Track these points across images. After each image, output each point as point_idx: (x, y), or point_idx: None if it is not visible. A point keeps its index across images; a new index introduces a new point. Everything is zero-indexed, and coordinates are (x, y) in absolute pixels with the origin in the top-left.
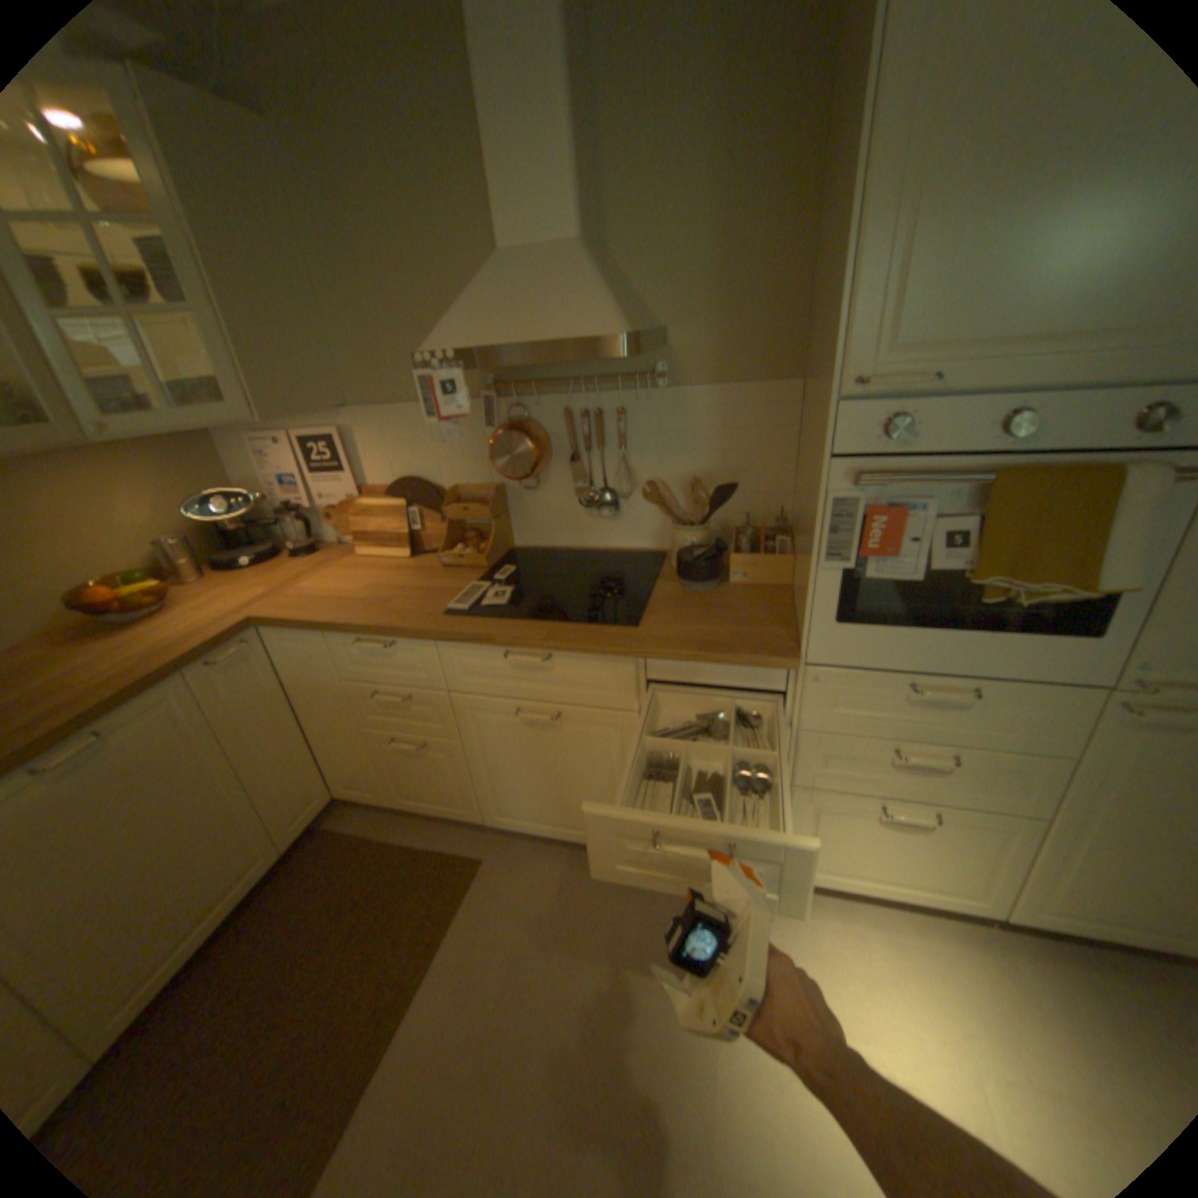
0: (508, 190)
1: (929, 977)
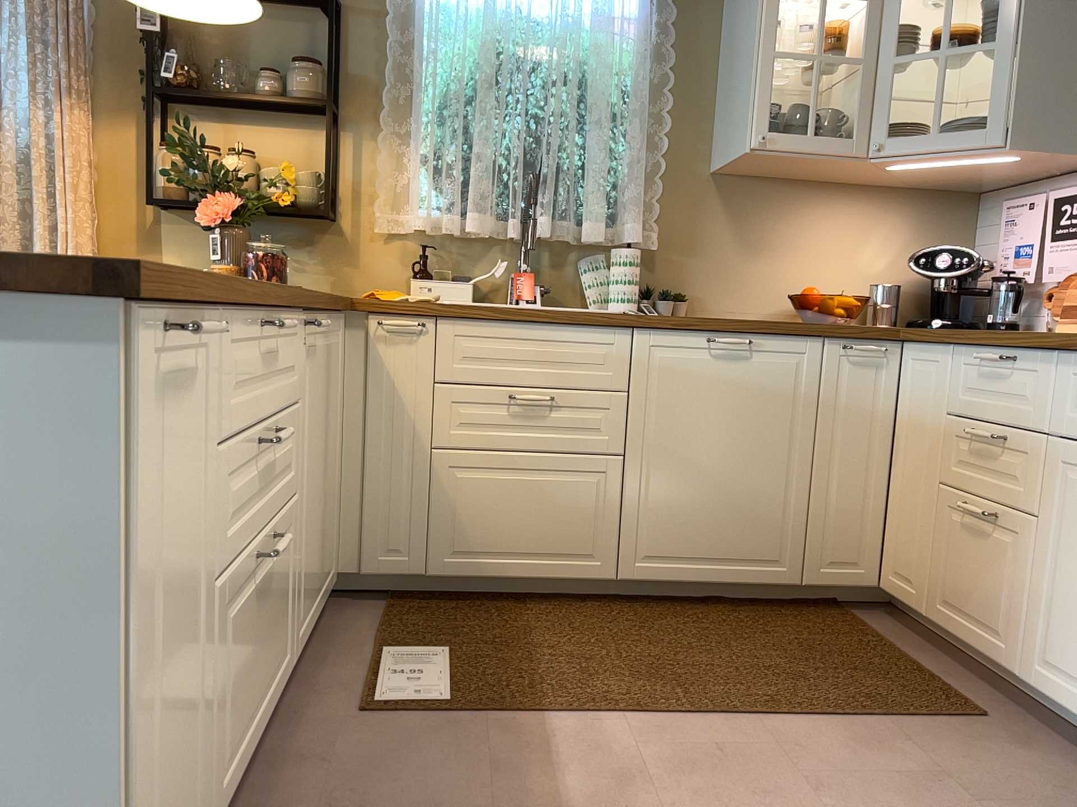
0: None
1: None
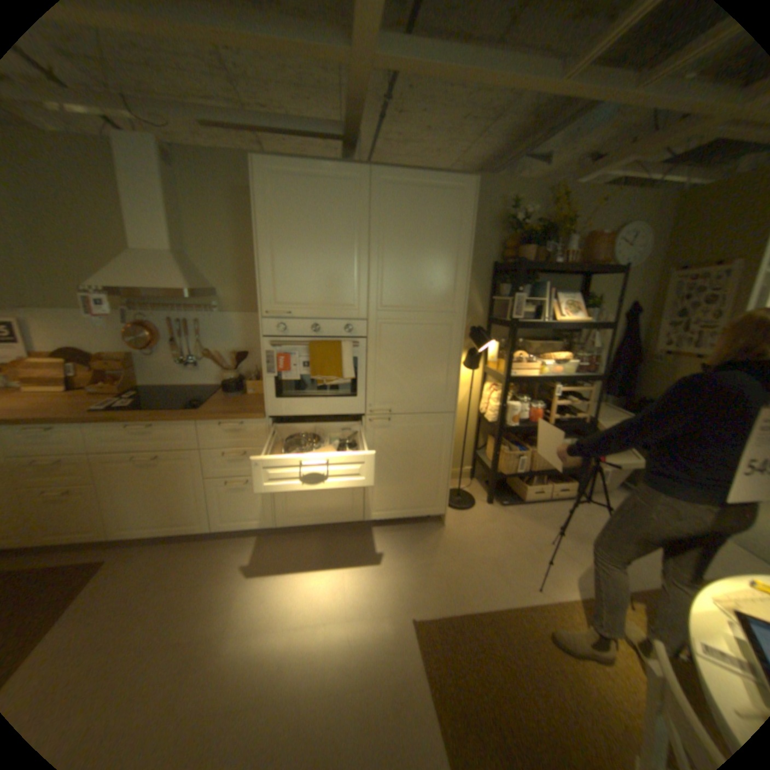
0: (133, 228)
1: (333, 549)
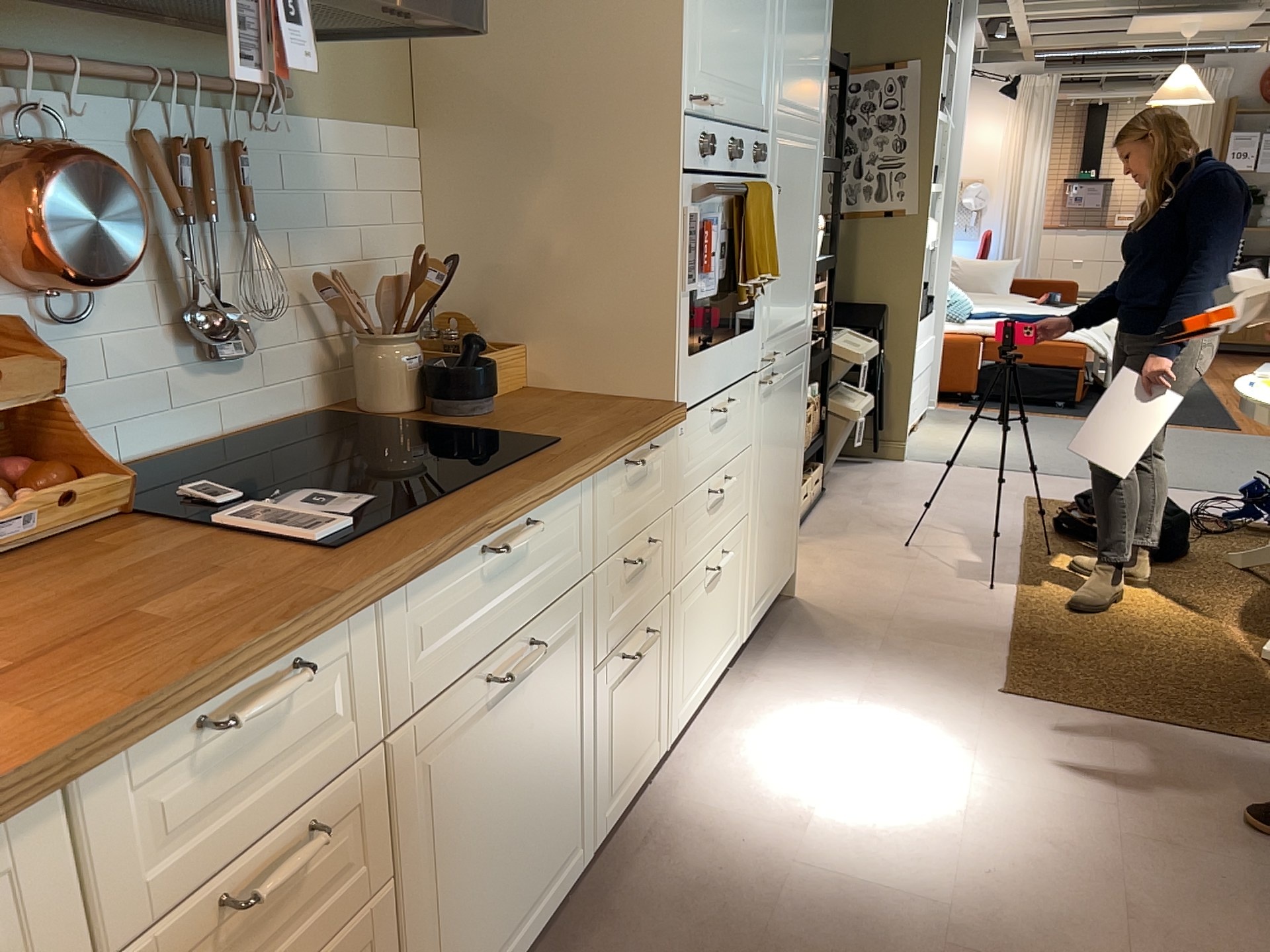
0: None
1: (768, 717)
